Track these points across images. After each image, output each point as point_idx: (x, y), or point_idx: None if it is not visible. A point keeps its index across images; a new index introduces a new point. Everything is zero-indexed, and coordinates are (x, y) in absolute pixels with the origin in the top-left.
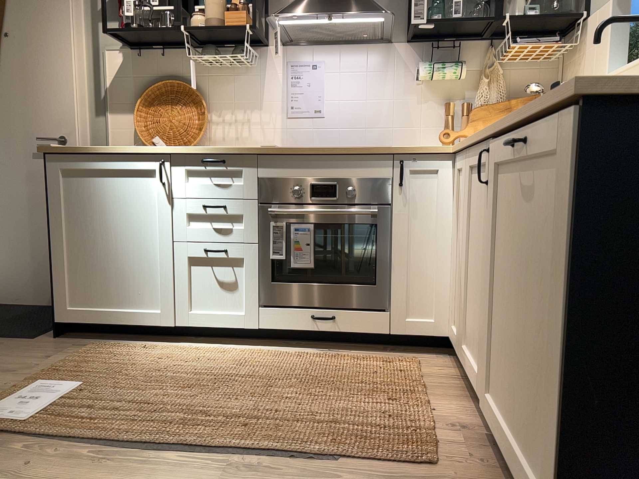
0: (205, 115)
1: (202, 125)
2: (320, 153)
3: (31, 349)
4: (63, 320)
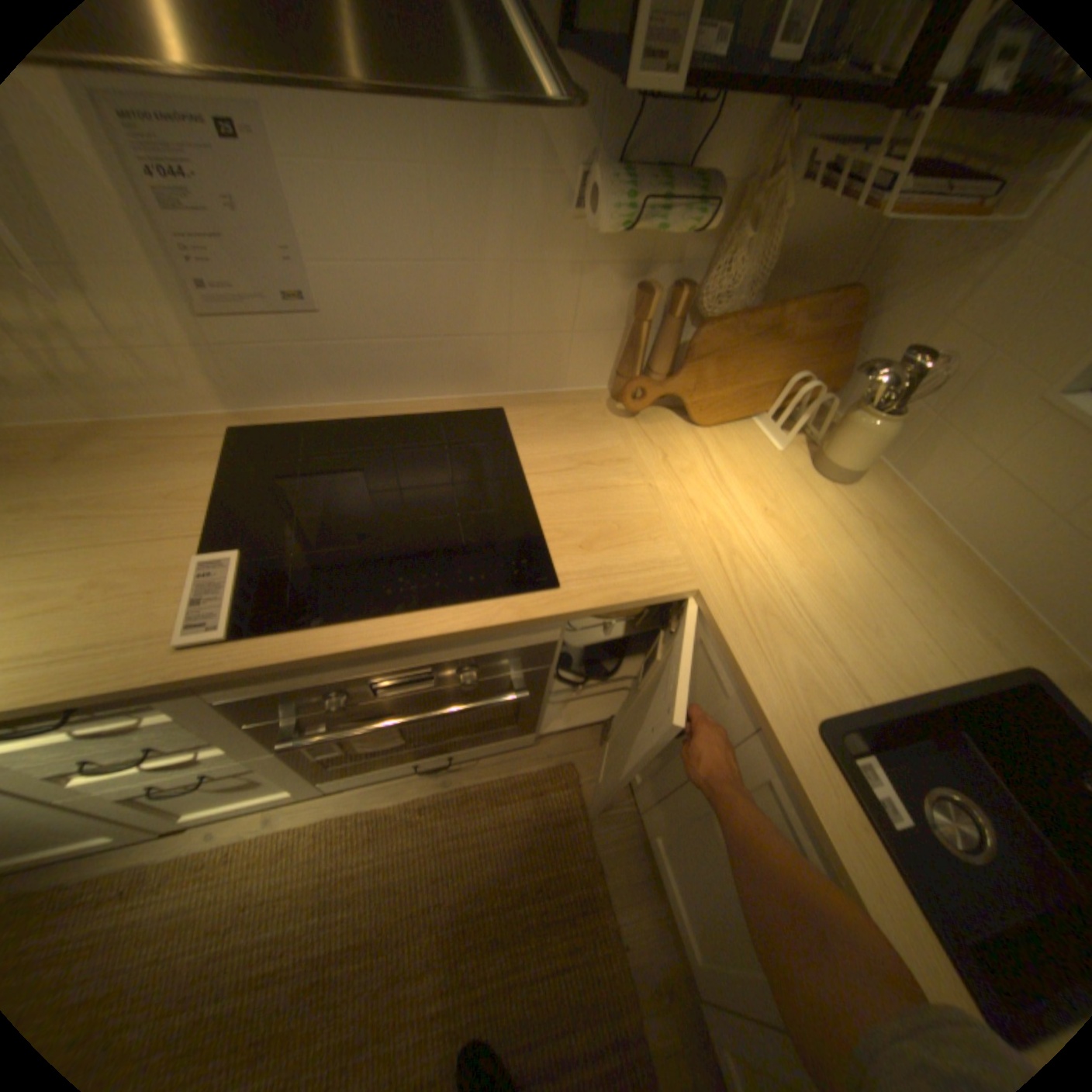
0: None
1: None
2: (377, 649)
3: None
4: None
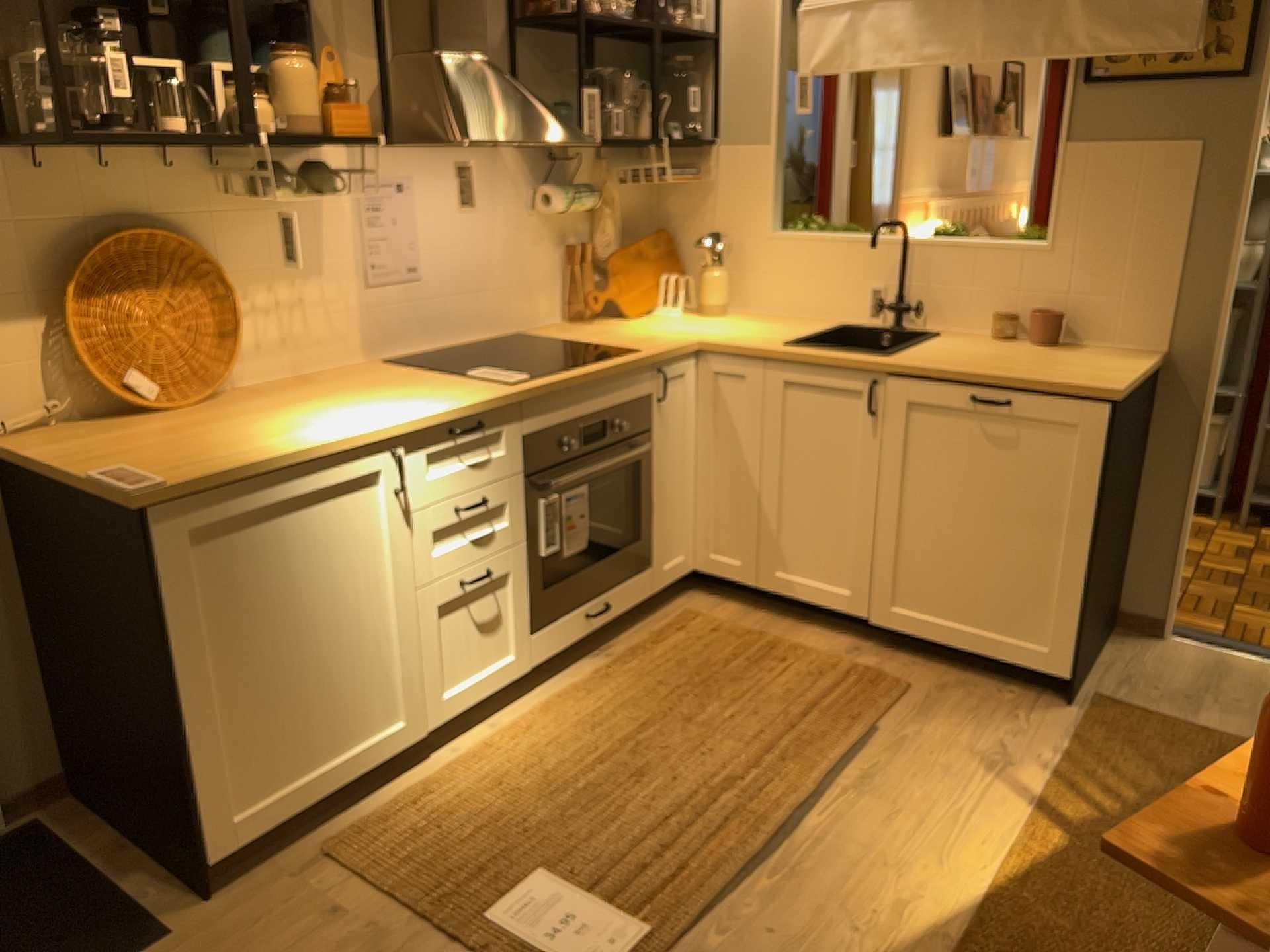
0: (239, 308)
1: (226, 326)
2: (591, 379)
3: (251, 937)
4: (230, 851)
